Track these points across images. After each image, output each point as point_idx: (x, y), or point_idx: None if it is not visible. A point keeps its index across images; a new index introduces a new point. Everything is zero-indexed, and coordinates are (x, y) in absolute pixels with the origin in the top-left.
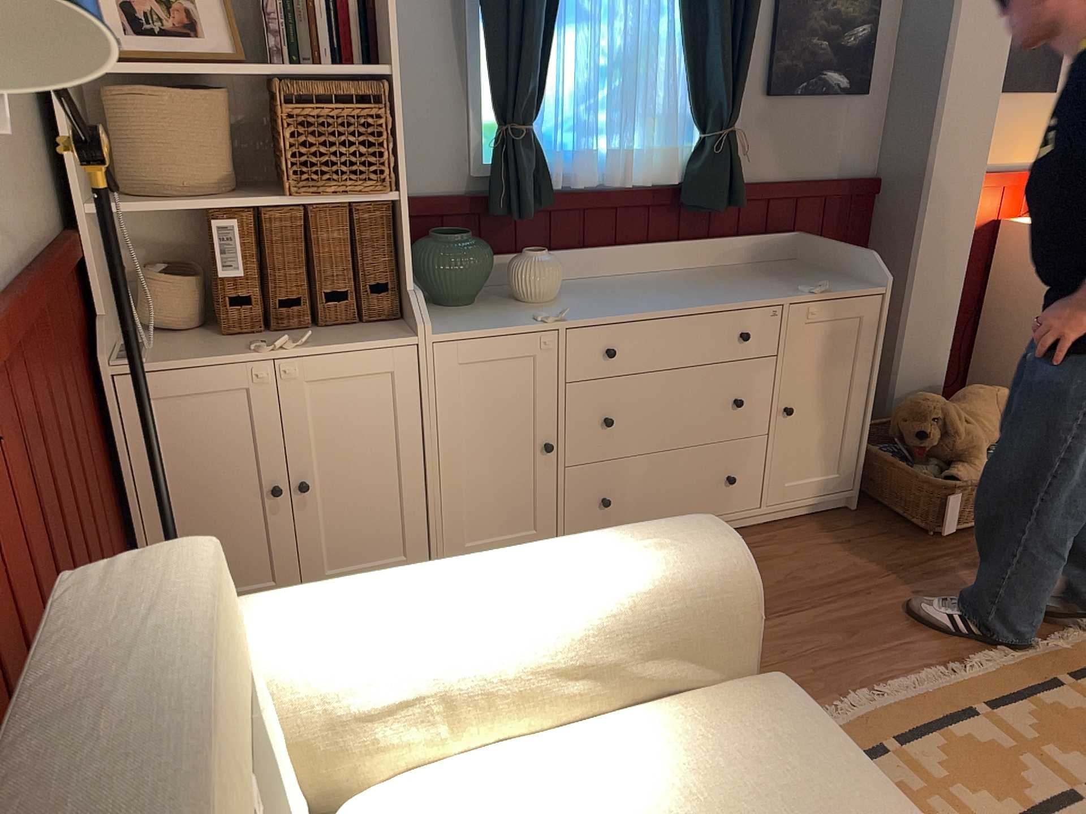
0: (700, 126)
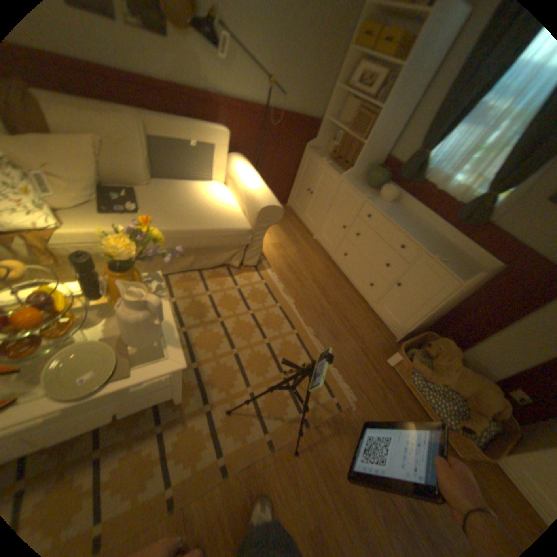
0: (488, 188)
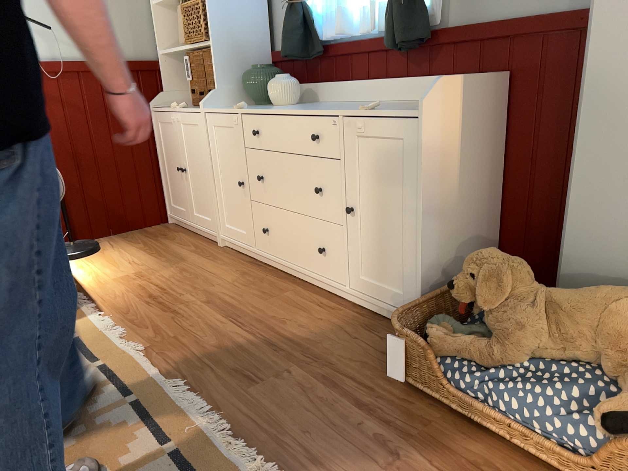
0: None
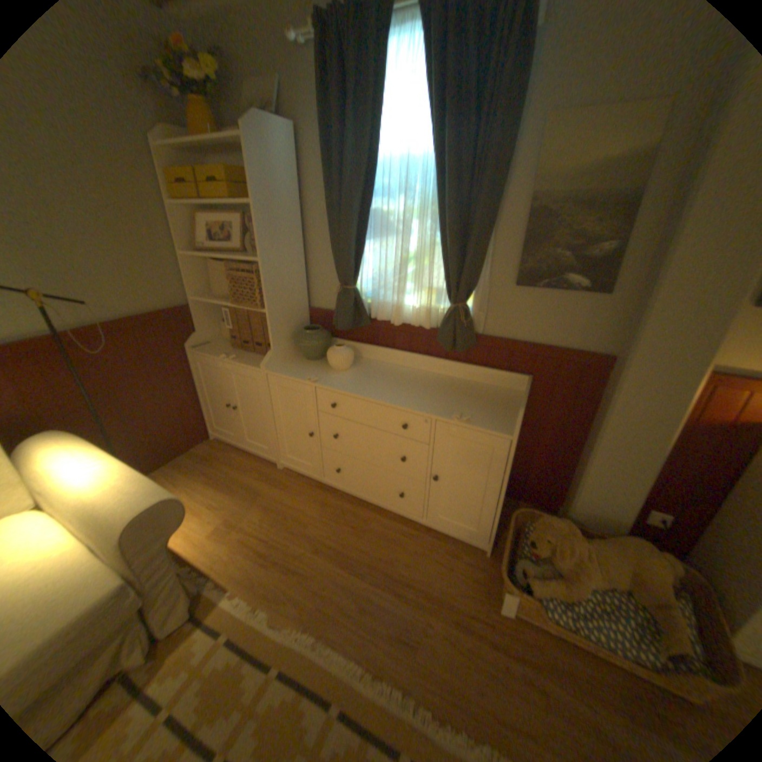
0: (449, 299)
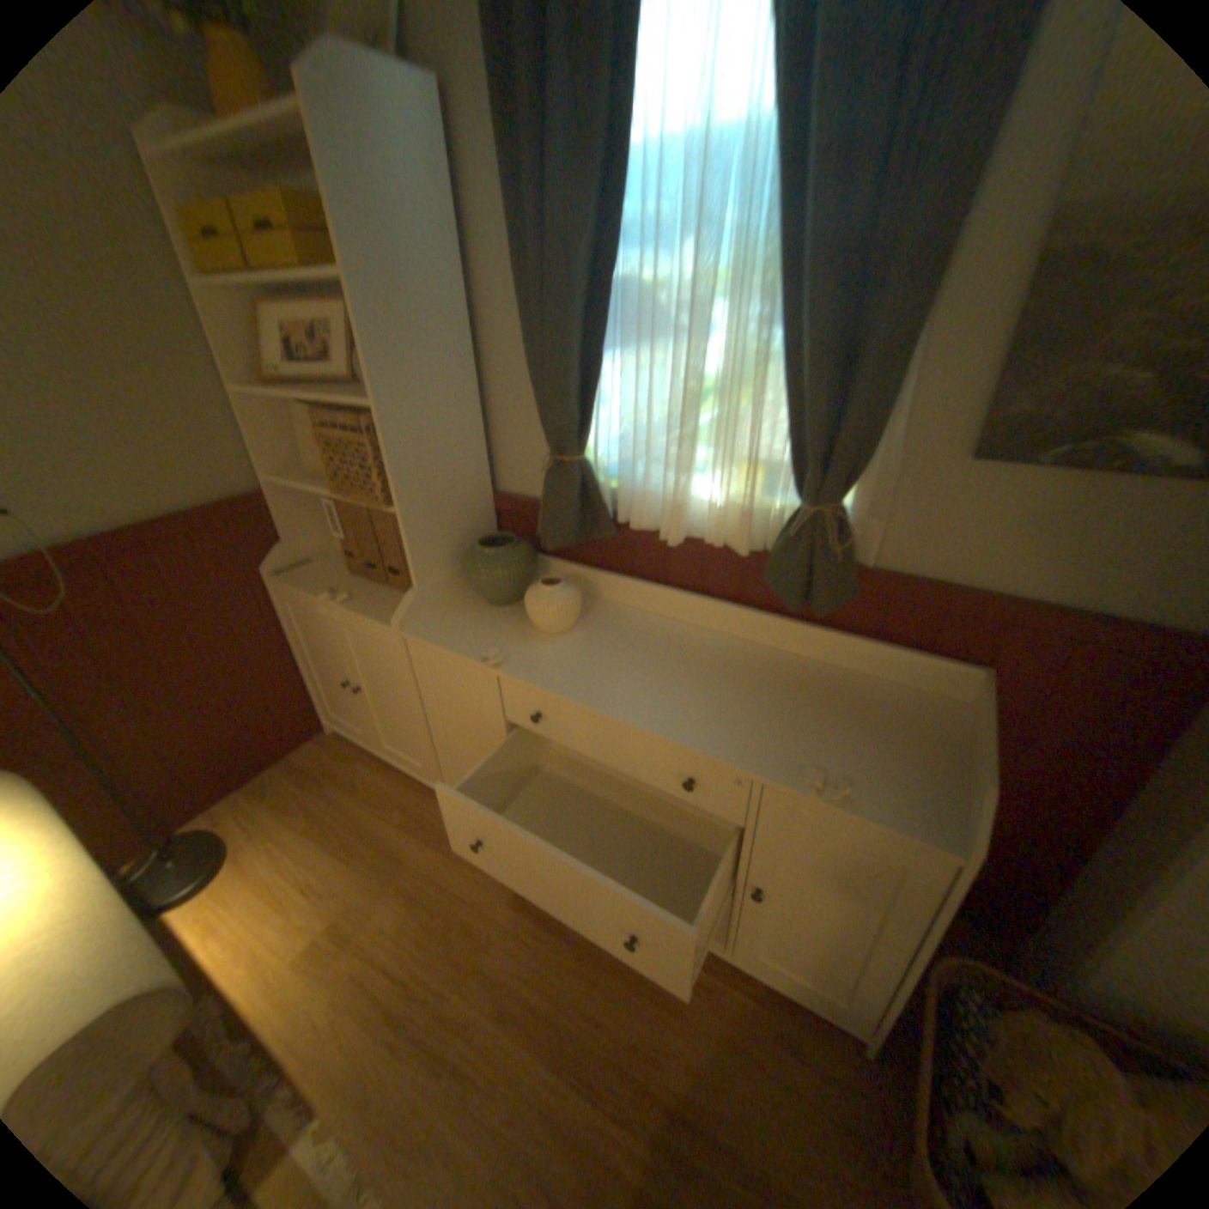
0: (801, 488)
